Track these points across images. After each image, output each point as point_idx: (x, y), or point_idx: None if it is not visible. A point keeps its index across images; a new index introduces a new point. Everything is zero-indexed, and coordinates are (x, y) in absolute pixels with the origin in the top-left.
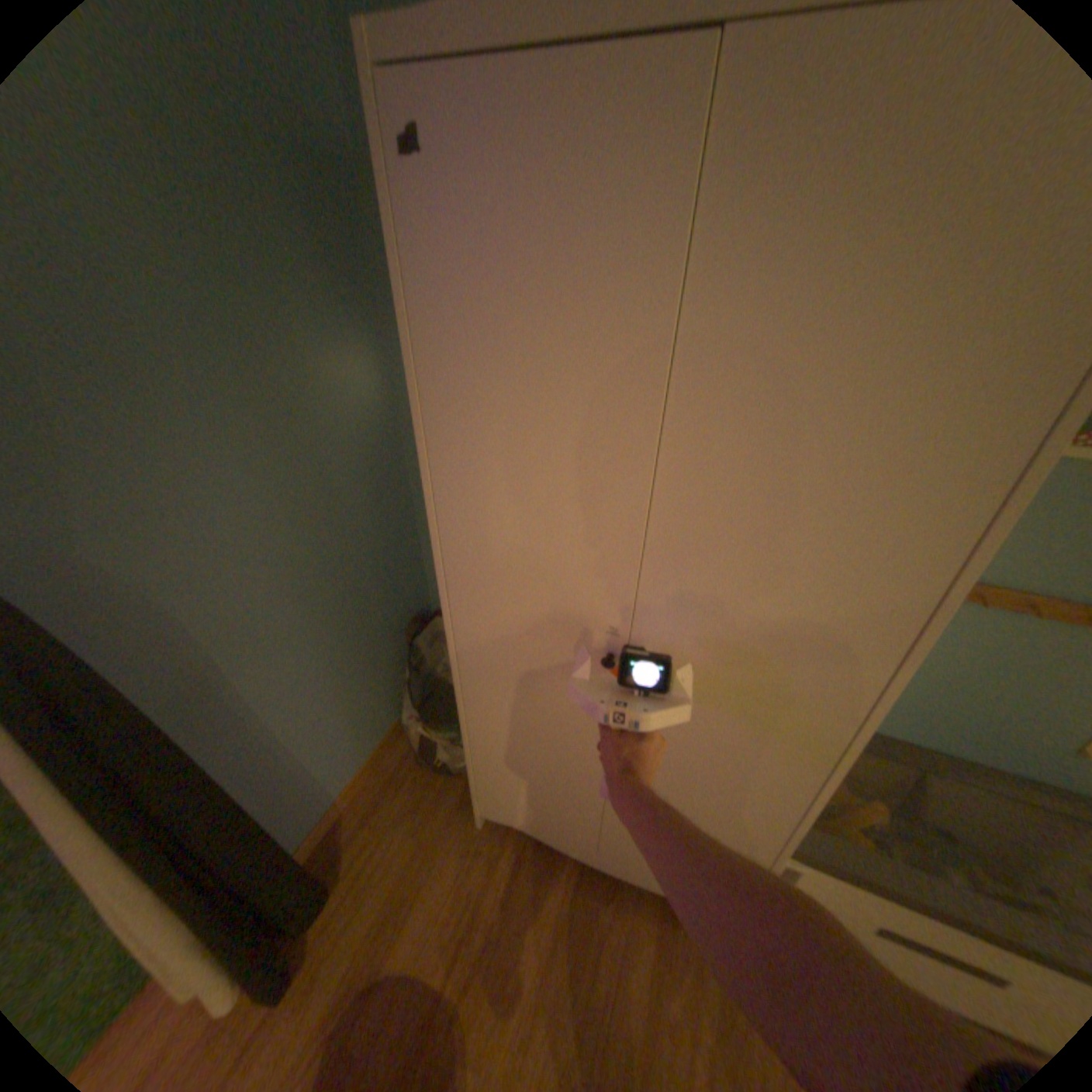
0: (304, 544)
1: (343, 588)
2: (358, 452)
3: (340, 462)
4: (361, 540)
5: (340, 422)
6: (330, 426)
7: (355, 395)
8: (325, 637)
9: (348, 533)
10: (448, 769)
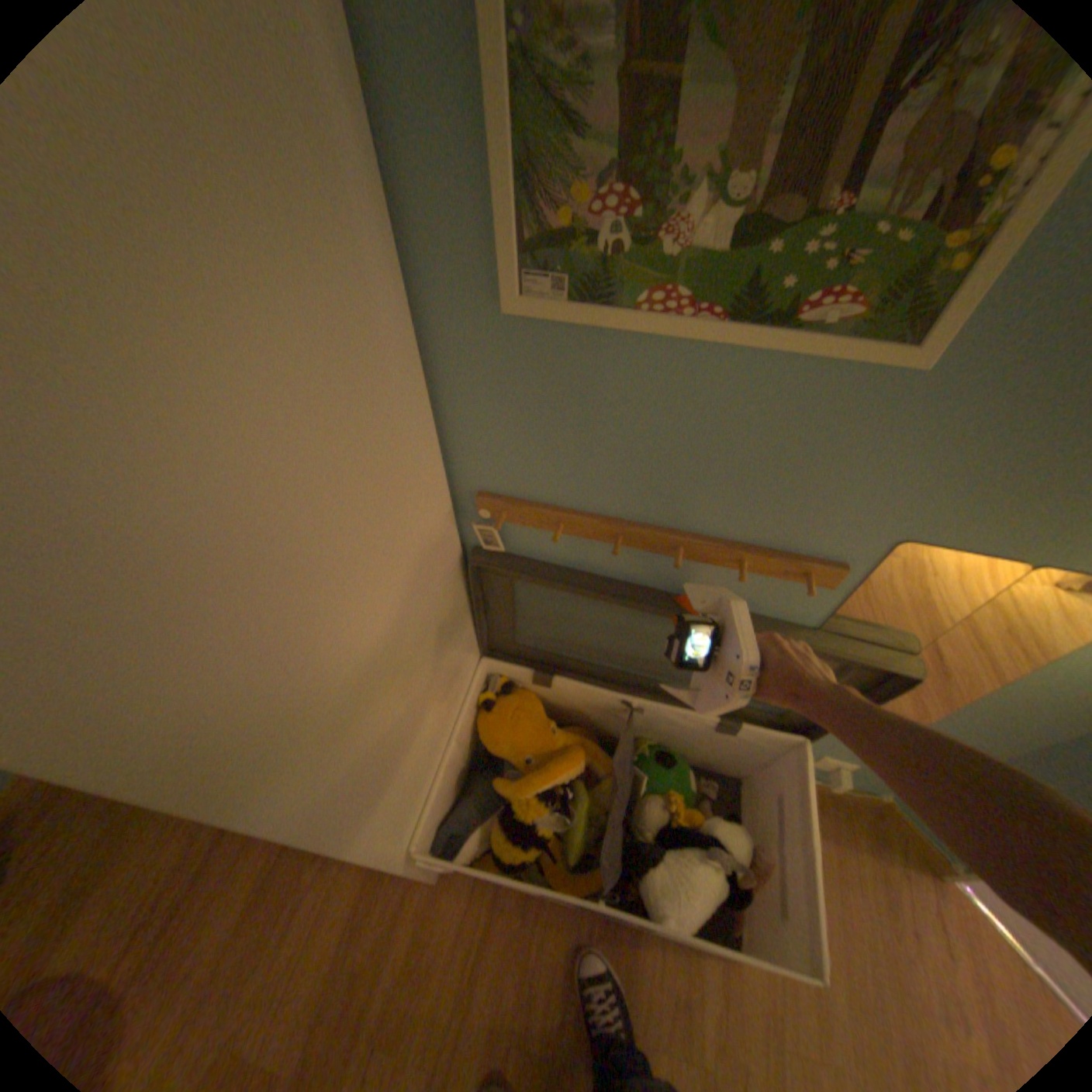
0: None
1: None
2: None
3: None
4: None
5: None
6: None
7: None
8: None
9: None
10: None
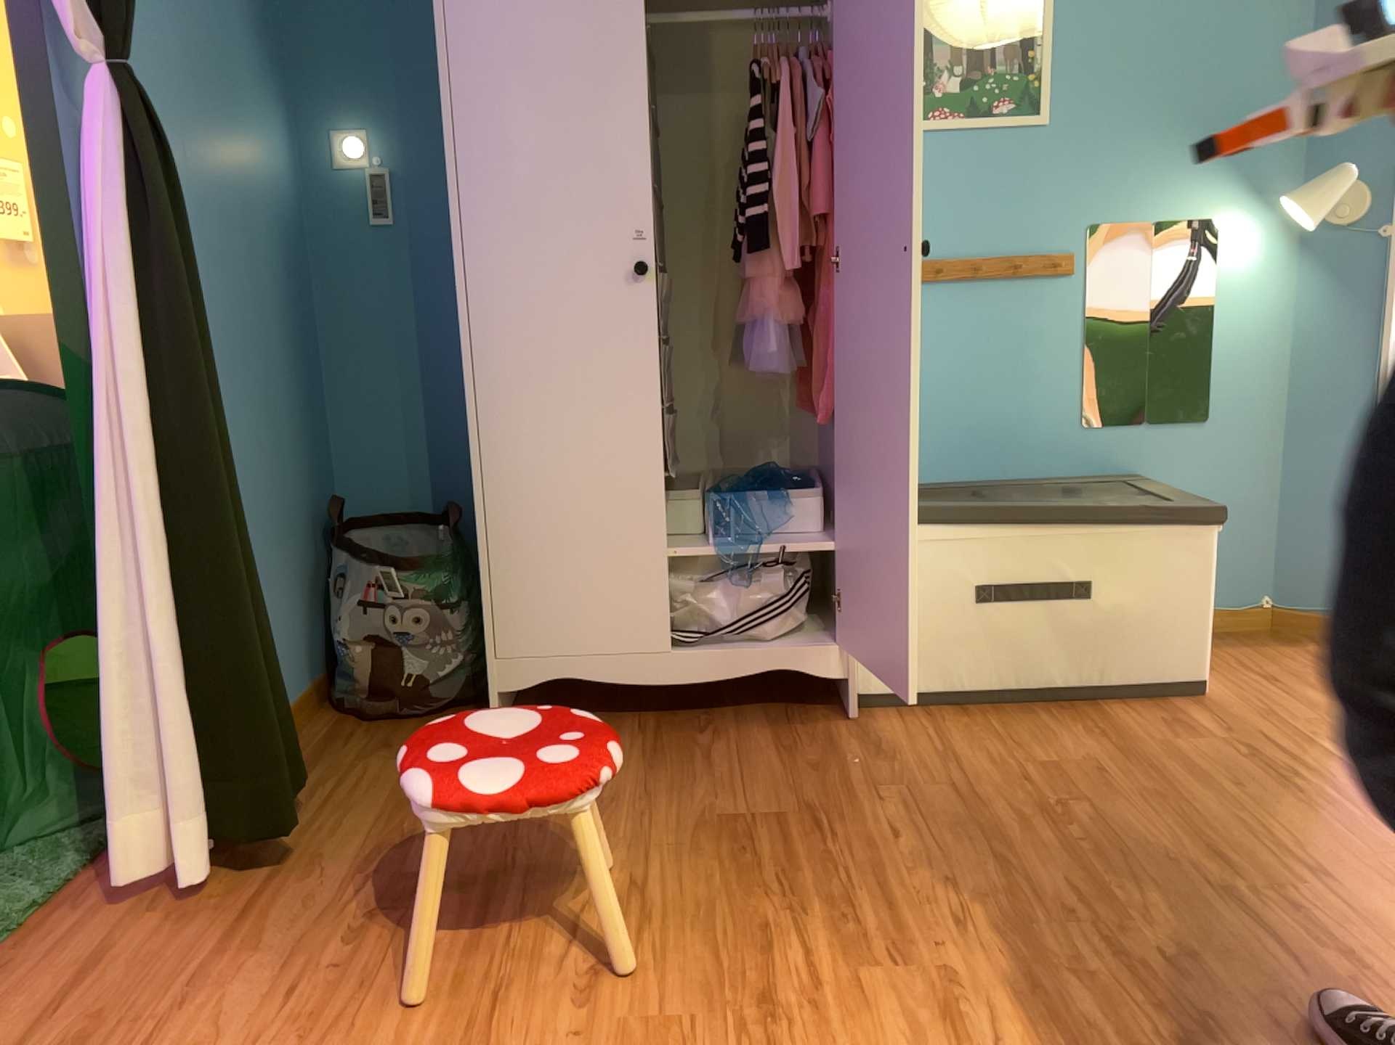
0: (242, 293)
1: (268, 386)
2: (282, 227)
3: (269, 225)
4: (283, 338)
5: (270, 180)
6: (263, 178)
7: (280, 160)
8: (253, 437)
9: (273, 316)
10: (423, 678)
